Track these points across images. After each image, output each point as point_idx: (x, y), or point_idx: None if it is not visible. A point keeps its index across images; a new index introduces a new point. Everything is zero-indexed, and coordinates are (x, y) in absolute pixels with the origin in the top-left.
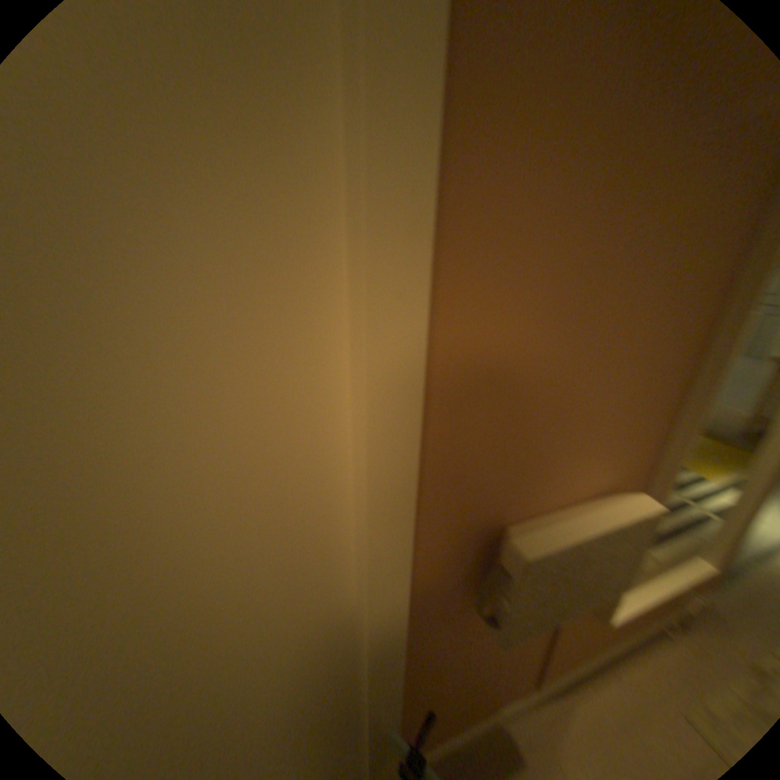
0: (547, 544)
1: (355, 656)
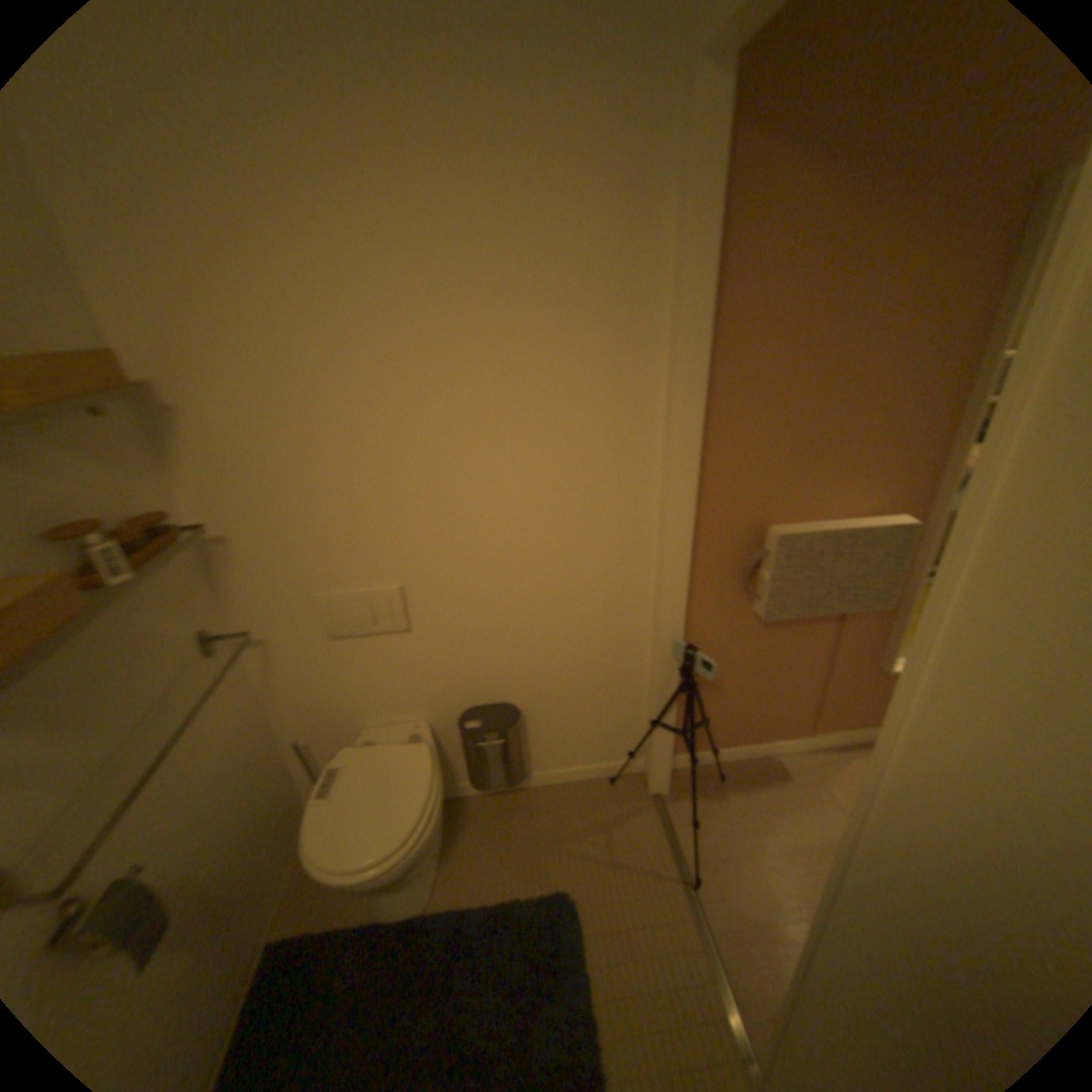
0: (802, 532)
1: (654, 607)
